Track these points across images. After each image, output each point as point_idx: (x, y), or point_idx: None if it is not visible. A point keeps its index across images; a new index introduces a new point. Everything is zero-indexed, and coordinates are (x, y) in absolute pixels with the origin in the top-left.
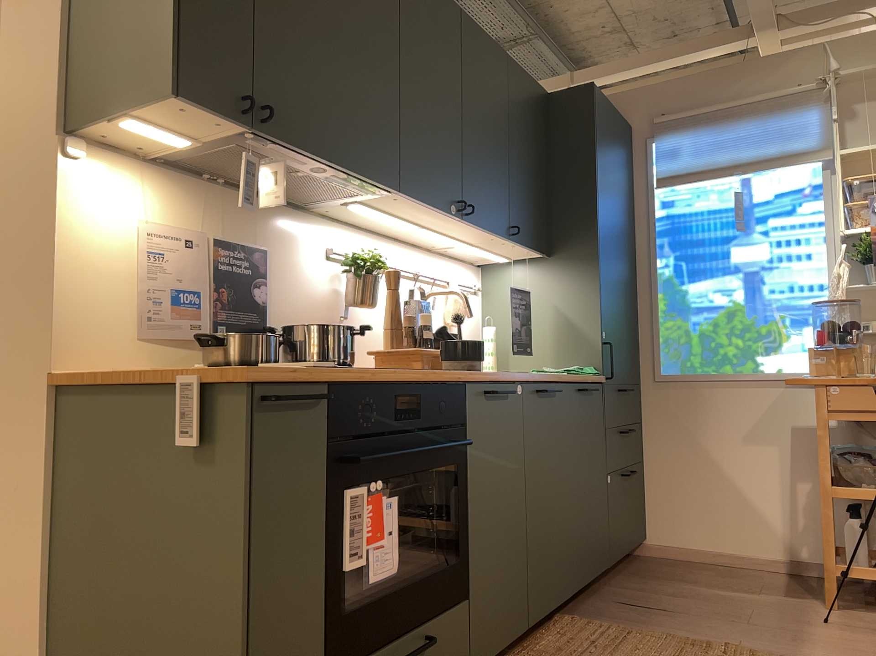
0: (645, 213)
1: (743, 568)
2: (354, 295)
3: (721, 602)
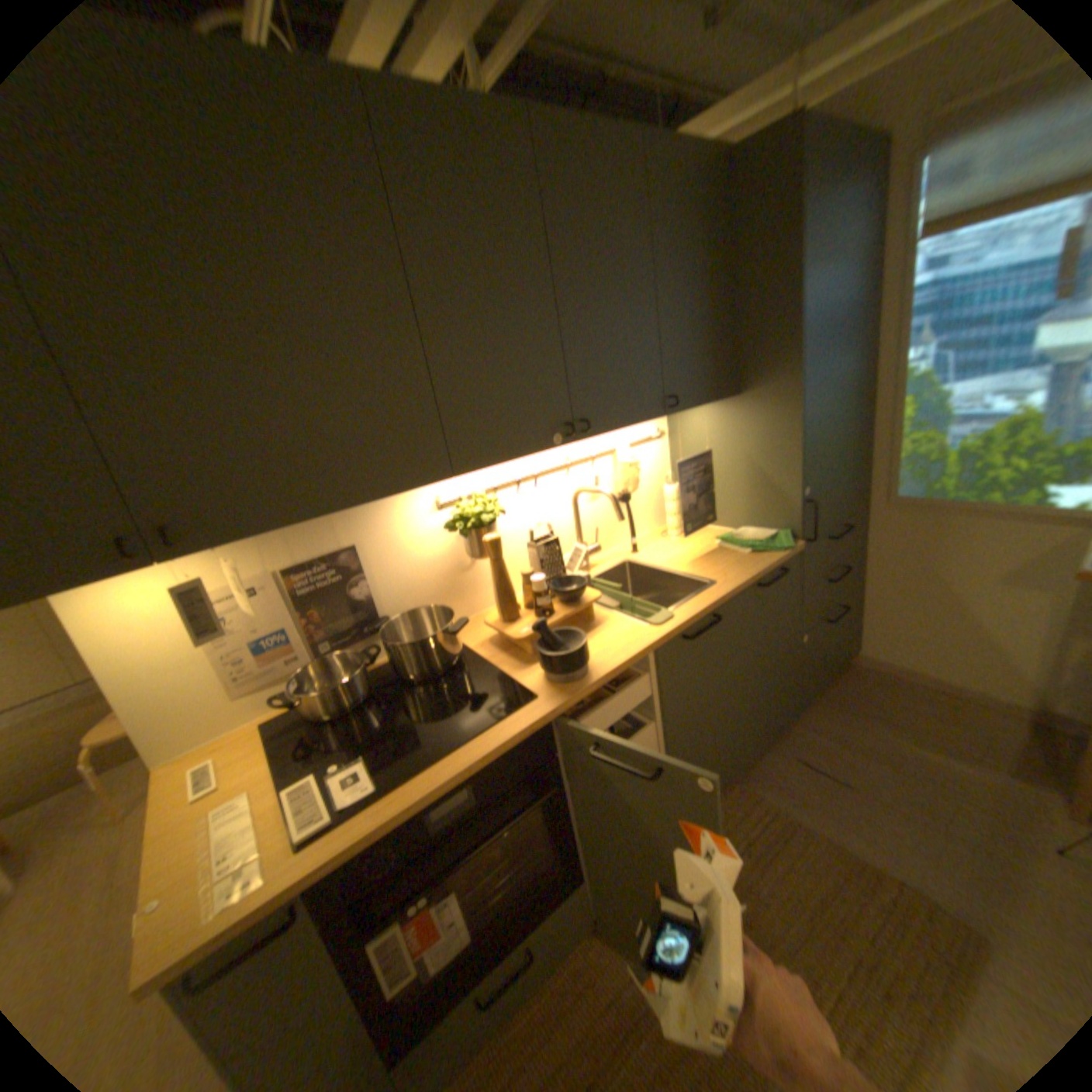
0: (897, 279)
1: (972, 705)
2: (471, 549)
3: (922, 780)
